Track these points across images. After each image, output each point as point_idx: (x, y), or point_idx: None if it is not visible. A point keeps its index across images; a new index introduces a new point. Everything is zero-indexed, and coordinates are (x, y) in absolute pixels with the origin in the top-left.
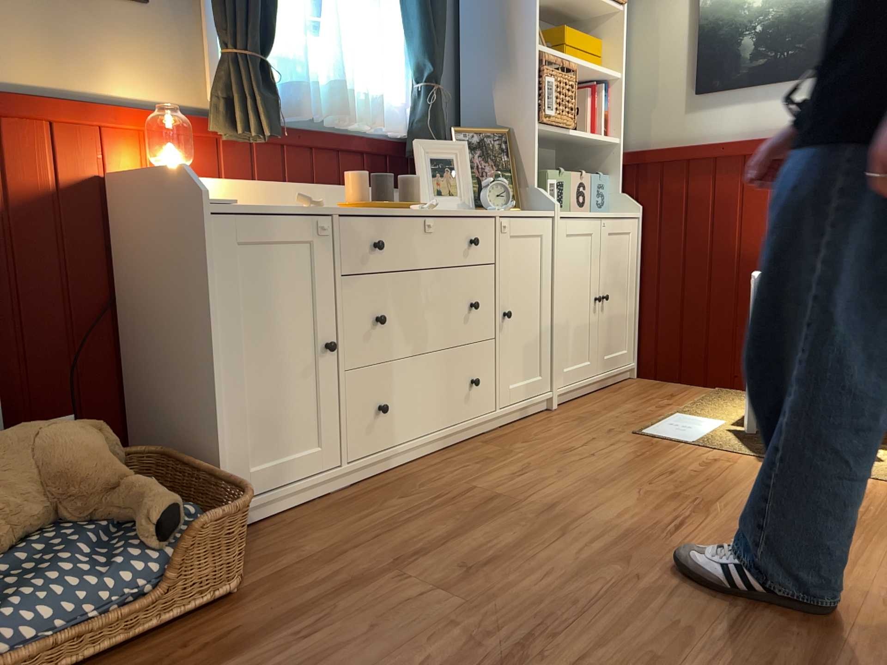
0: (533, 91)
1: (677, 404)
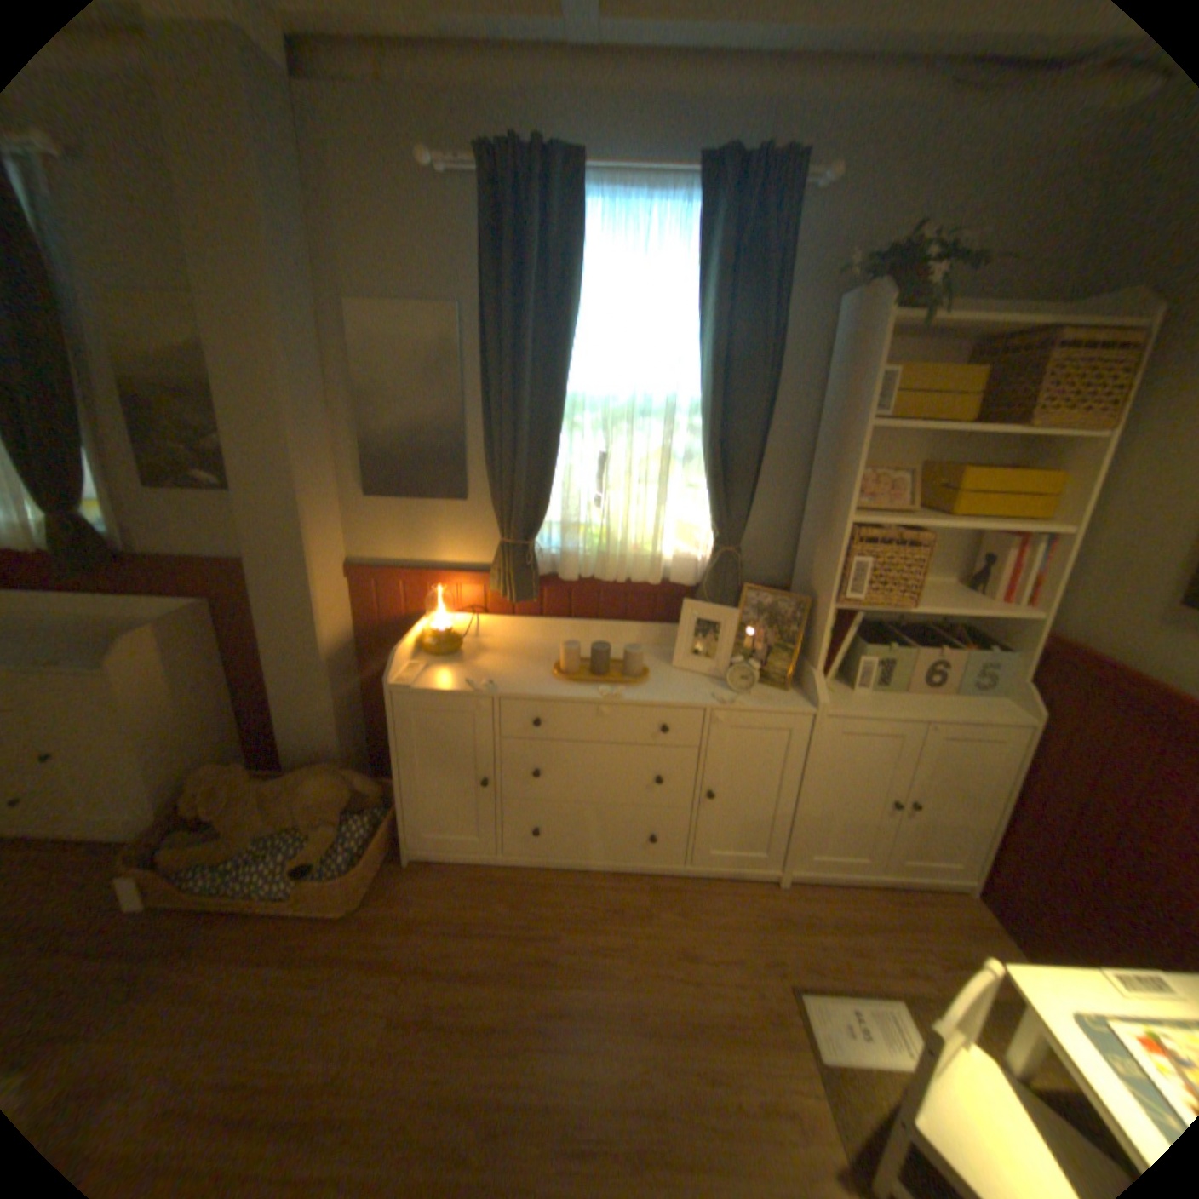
0: (837, 568)
1: (941, 988)
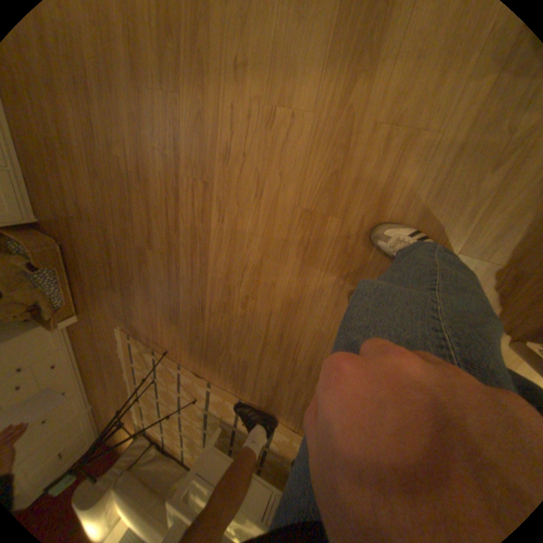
0: None
1: None
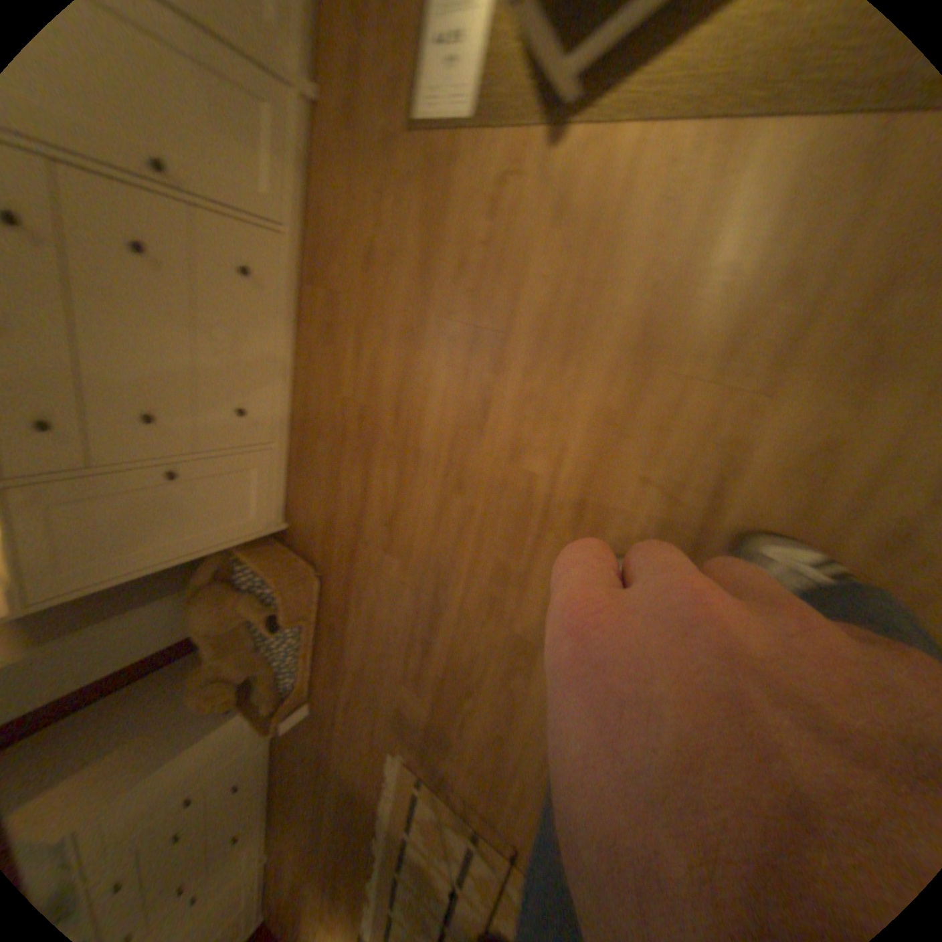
0: None
1: None
